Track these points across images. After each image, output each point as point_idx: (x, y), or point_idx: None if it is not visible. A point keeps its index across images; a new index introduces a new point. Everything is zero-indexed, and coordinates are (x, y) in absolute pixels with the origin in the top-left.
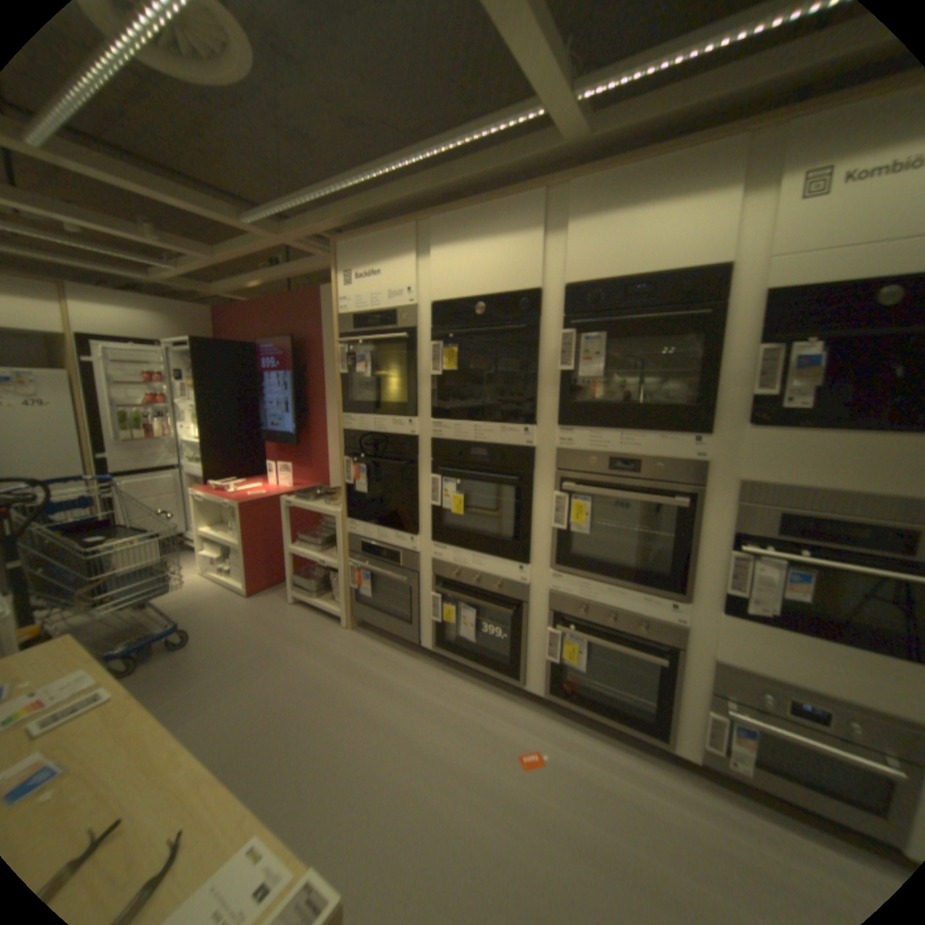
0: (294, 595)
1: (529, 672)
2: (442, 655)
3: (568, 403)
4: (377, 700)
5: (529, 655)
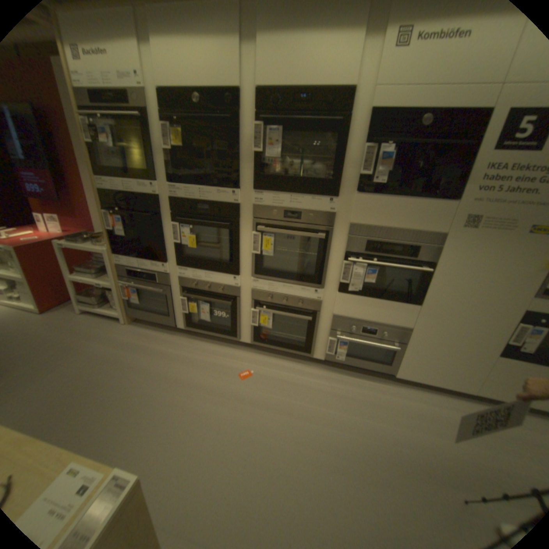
0: (80, 308)
1: (241, 332)
2: (191, 331)
3: (259, 175)
4: (152, 361)
5: (241, 324)
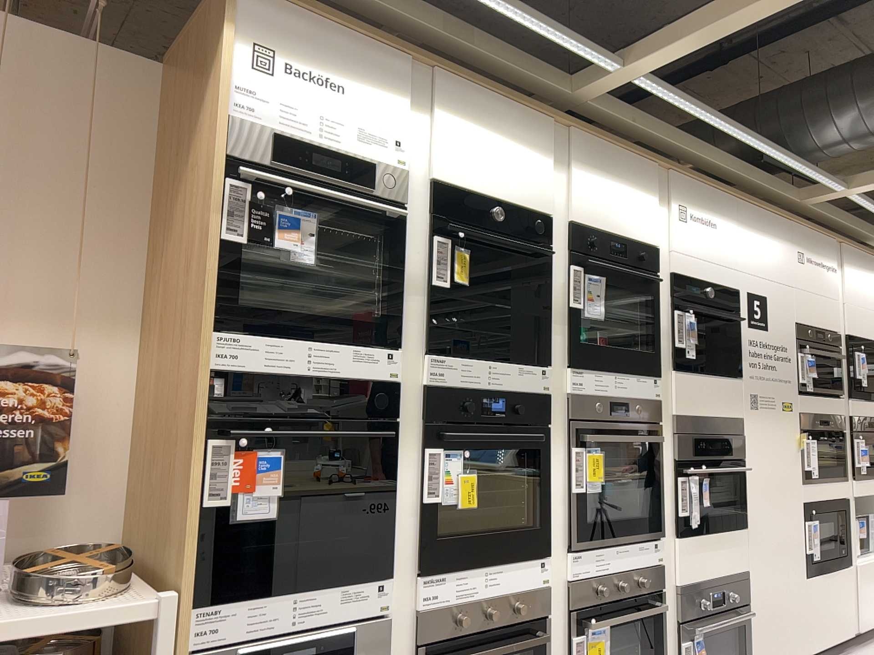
0: None
1: None
2: None
3: (571, 341)
4: None
5: None
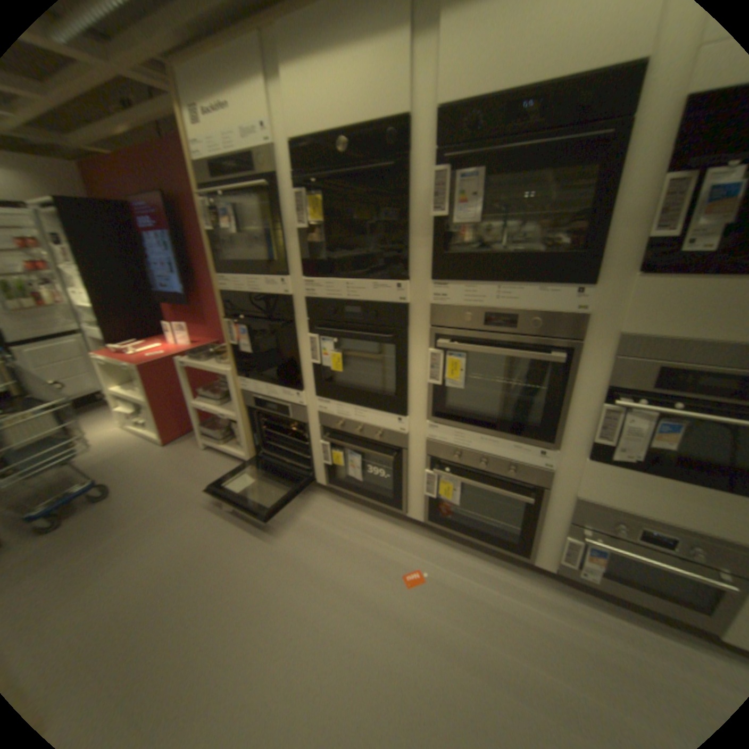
0: (201, 442)
1: (409, 503)
2: (334, 489)
3: (441, 254)
4: (279, 533)
5: (409, 490)
